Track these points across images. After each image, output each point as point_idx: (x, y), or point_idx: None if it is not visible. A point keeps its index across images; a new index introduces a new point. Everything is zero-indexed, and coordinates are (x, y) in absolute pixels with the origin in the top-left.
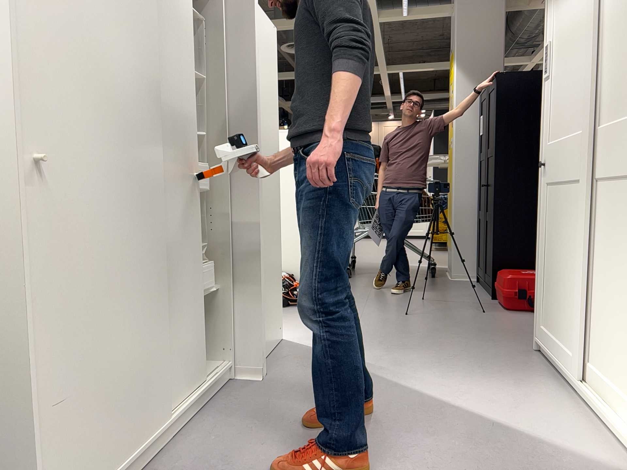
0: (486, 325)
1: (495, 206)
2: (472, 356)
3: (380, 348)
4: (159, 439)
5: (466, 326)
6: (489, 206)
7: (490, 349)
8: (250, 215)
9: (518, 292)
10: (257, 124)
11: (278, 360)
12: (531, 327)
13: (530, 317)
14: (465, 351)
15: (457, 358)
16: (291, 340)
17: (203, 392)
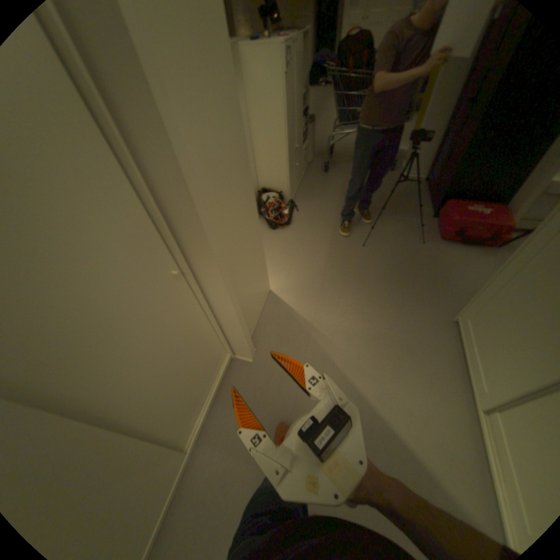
0: (424, 271)
1: (475, 141)
2: (406, 331)
3: (339, 313)
4: (181, 475)
5: (408, 272)
6: (469, 138)
7: (421, 320)
8: (219, 289)
9: (460, 233)
10: (199, 214)
11: (266, 329)
12: (460, 276)
13: (462, 257)
14: (402, 322)
15: (394, 335)
16: (277, 294)
17: (210, 406)
